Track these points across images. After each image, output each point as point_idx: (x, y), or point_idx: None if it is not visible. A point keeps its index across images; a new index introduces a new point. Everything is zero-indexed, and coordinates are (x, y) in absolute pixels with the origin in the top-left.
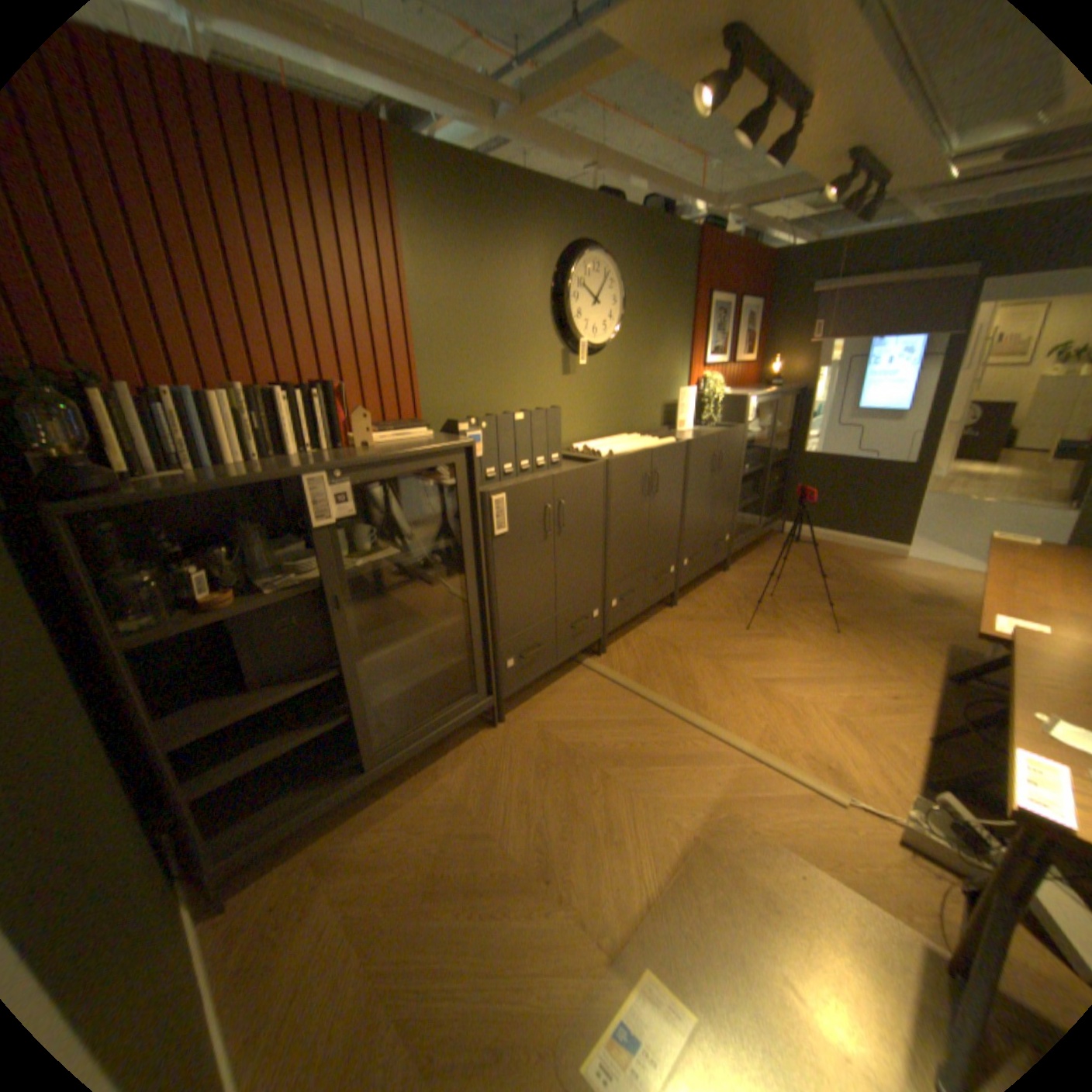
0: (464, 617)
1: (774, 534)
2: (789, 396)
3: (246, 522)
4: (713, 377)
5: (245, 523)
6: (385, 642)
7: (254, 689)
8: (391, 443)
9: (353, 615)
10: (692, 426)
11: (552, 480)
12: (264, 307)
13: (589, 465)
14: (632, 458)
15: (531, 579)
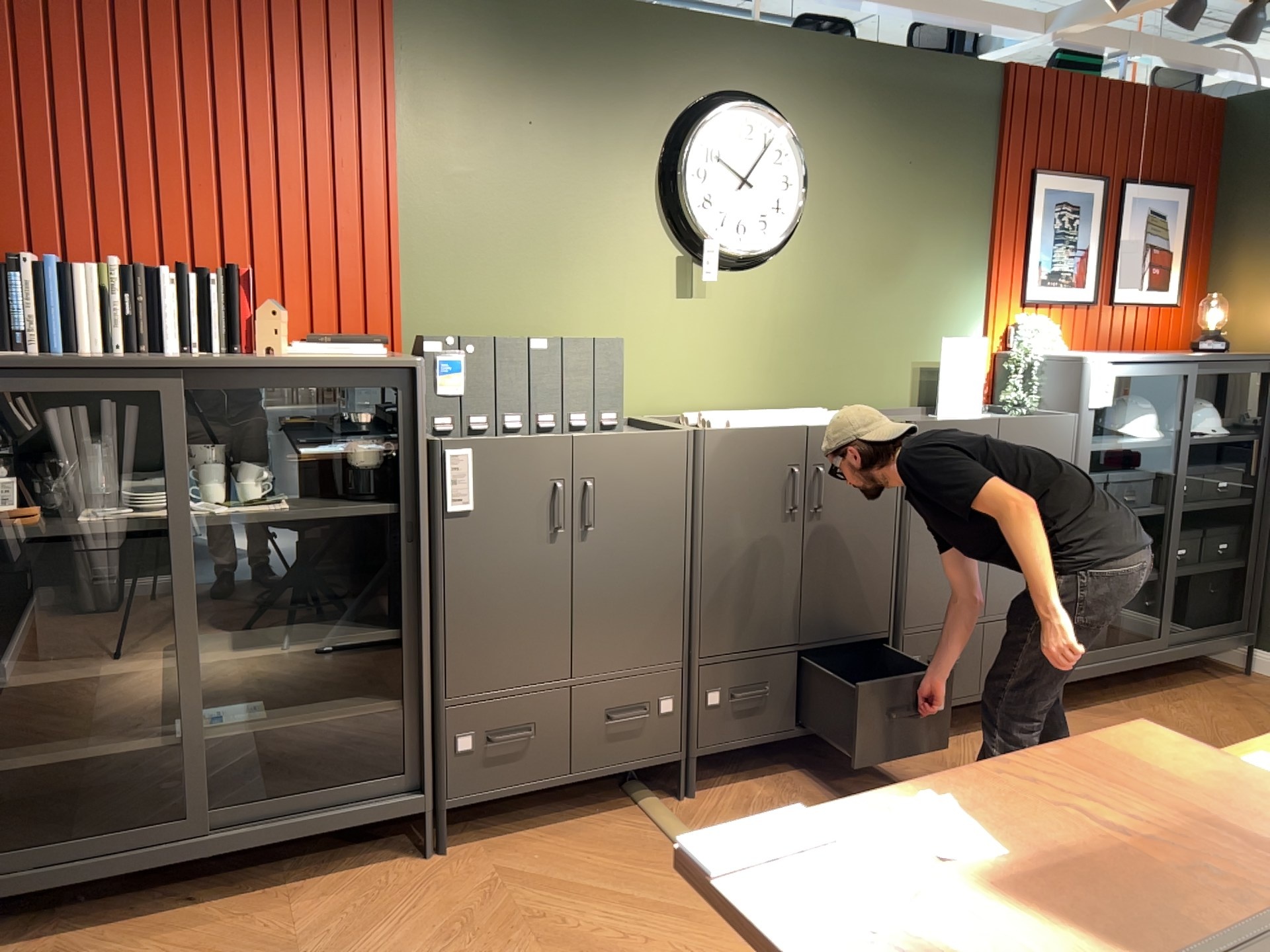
0: (386, 638)
1: (1228, 672)
2: (1253, 377)
3: (107, 437)
4: (1031, 324)
5: (103, 437)
6: (246, 643)
7: (47, 656)
8: (316, 356)
9: (188, 578)
10: (982, 411)
11: (568, 442)
12: (193, 176)
13: (654, 431)
14: (756, 434)
15: (515, 602)
